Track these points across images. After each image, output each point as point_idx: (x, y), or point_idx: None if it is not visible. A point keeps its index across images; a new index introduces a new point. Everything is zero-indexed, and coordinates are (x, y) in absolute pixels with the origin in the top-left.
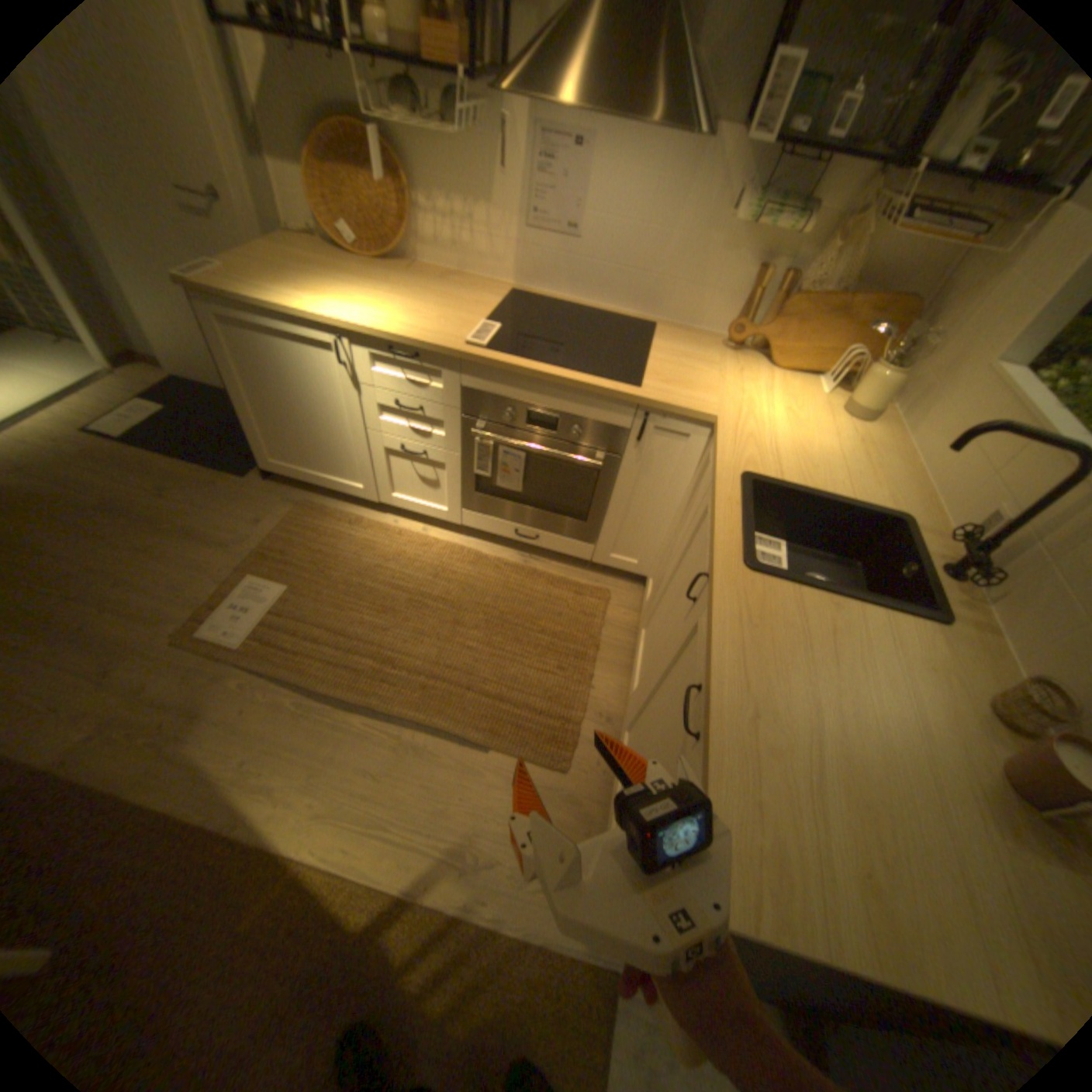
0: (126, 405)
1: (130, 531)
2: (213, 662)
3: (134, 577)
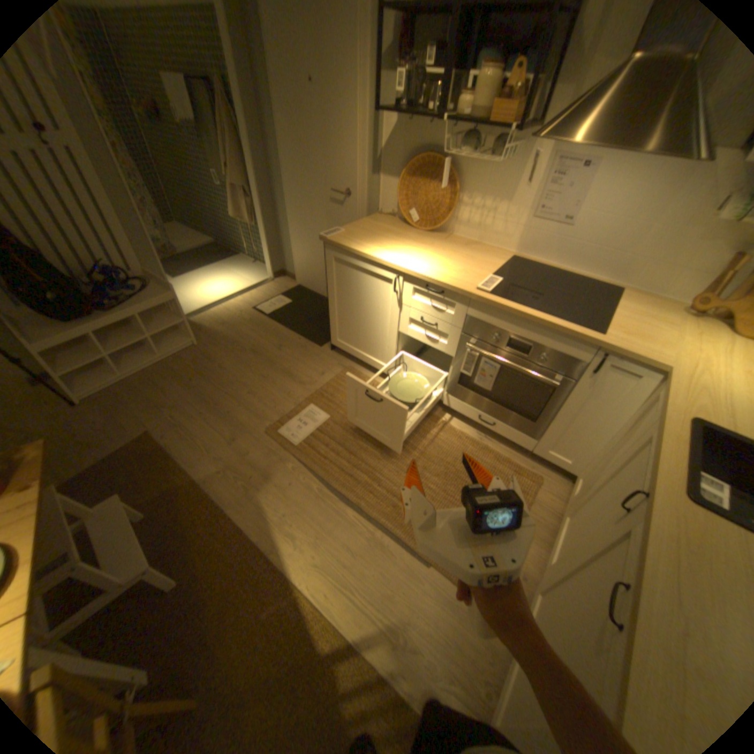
0: (275, 297)
1: (261, 364)
2: (283, 449)
3: (257, 390)
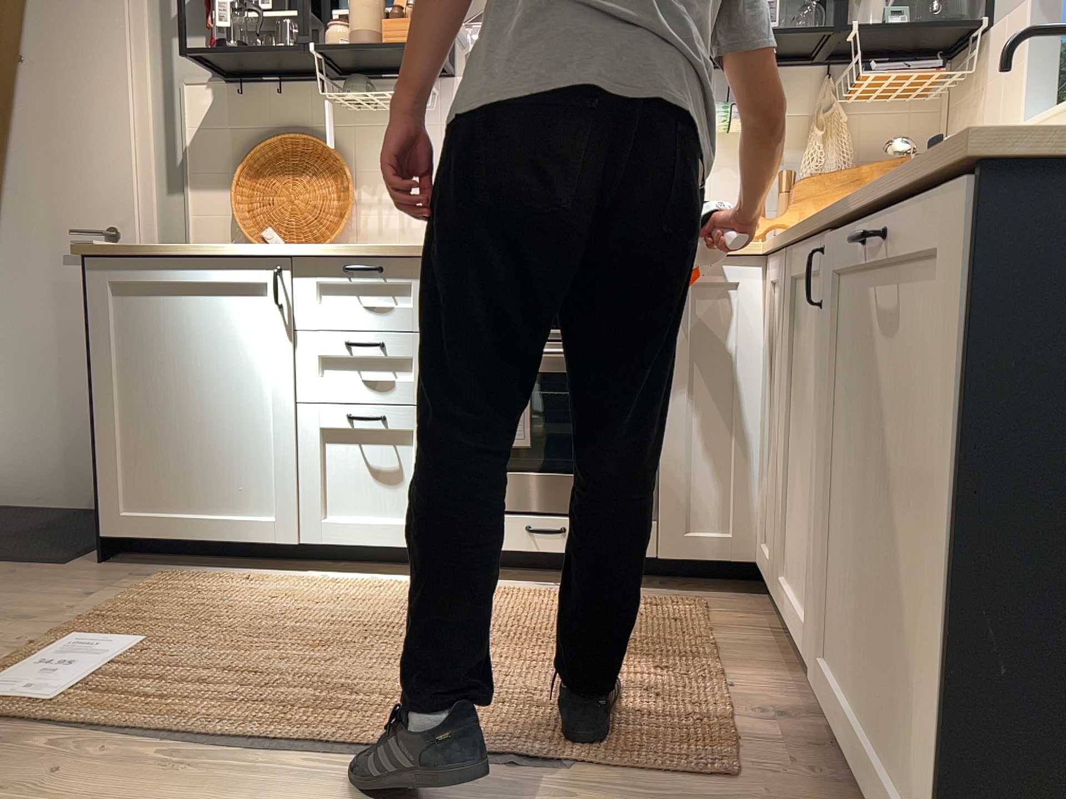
0: None
1: None
2: None
3: None
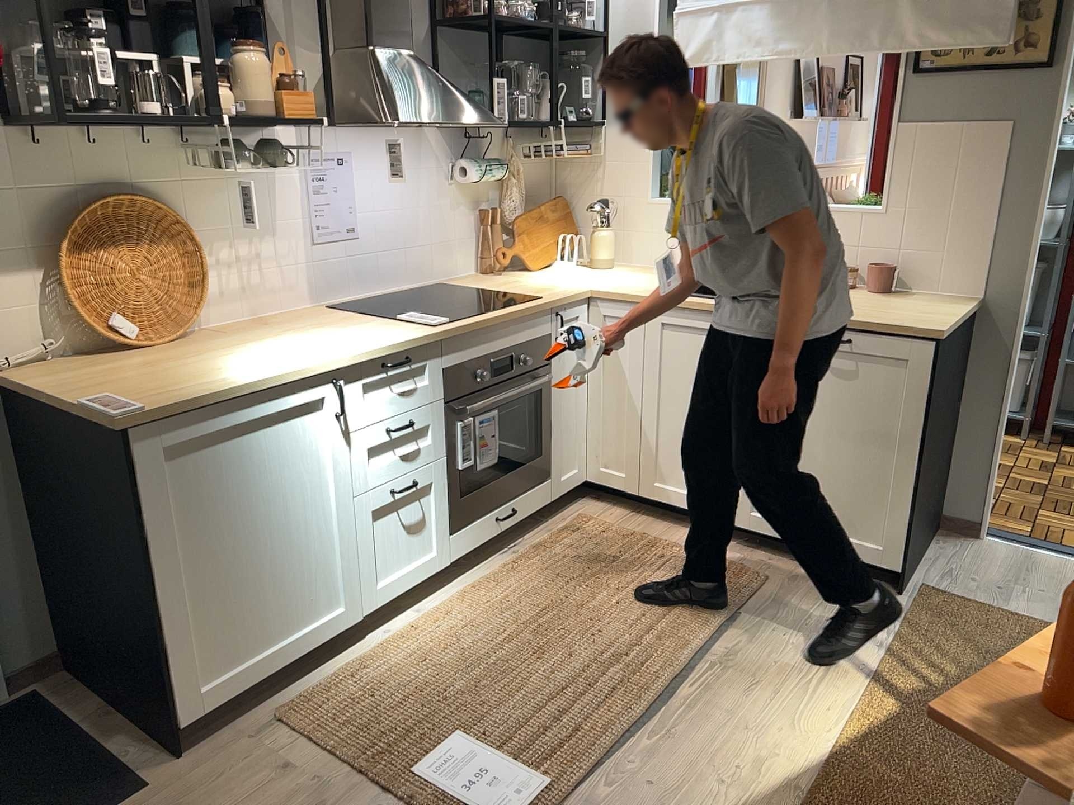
0: None
1: None
2: None
3: None
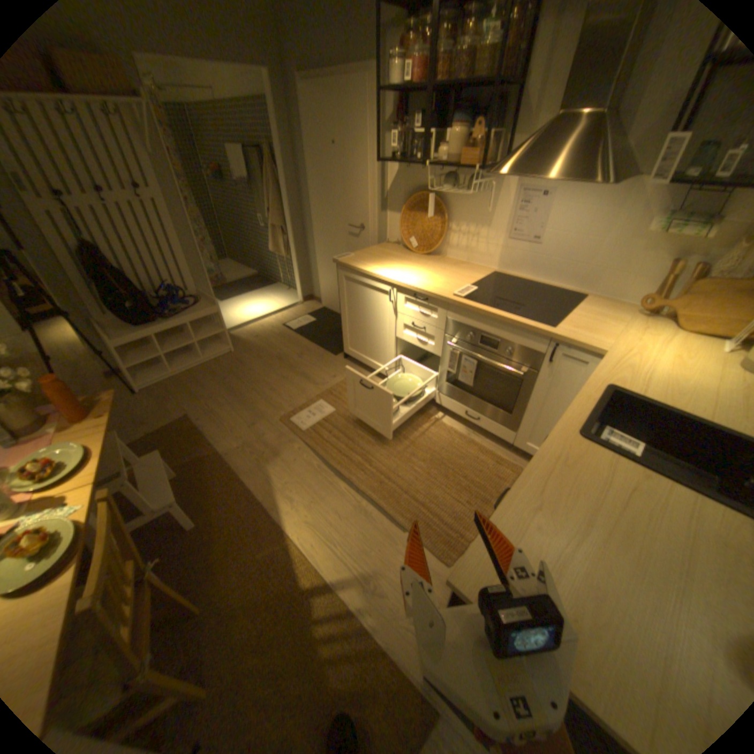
0: (301, 316)
1: (283, 368)
2: (292, 433)
3: (277, 387)
